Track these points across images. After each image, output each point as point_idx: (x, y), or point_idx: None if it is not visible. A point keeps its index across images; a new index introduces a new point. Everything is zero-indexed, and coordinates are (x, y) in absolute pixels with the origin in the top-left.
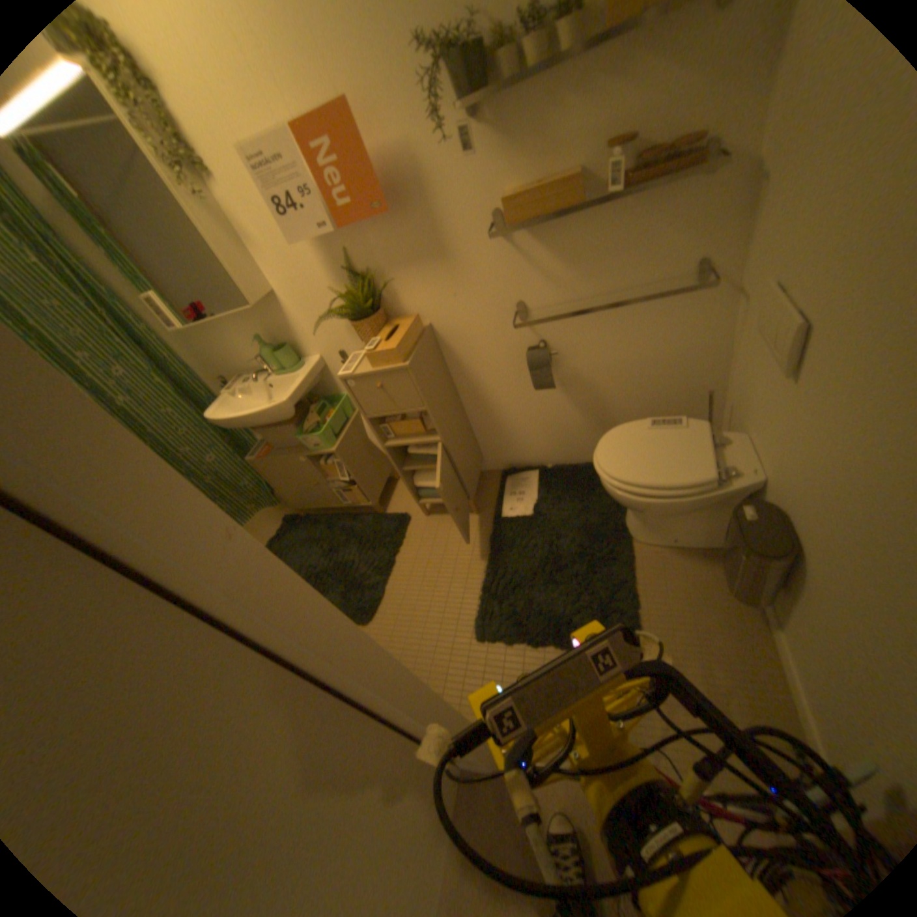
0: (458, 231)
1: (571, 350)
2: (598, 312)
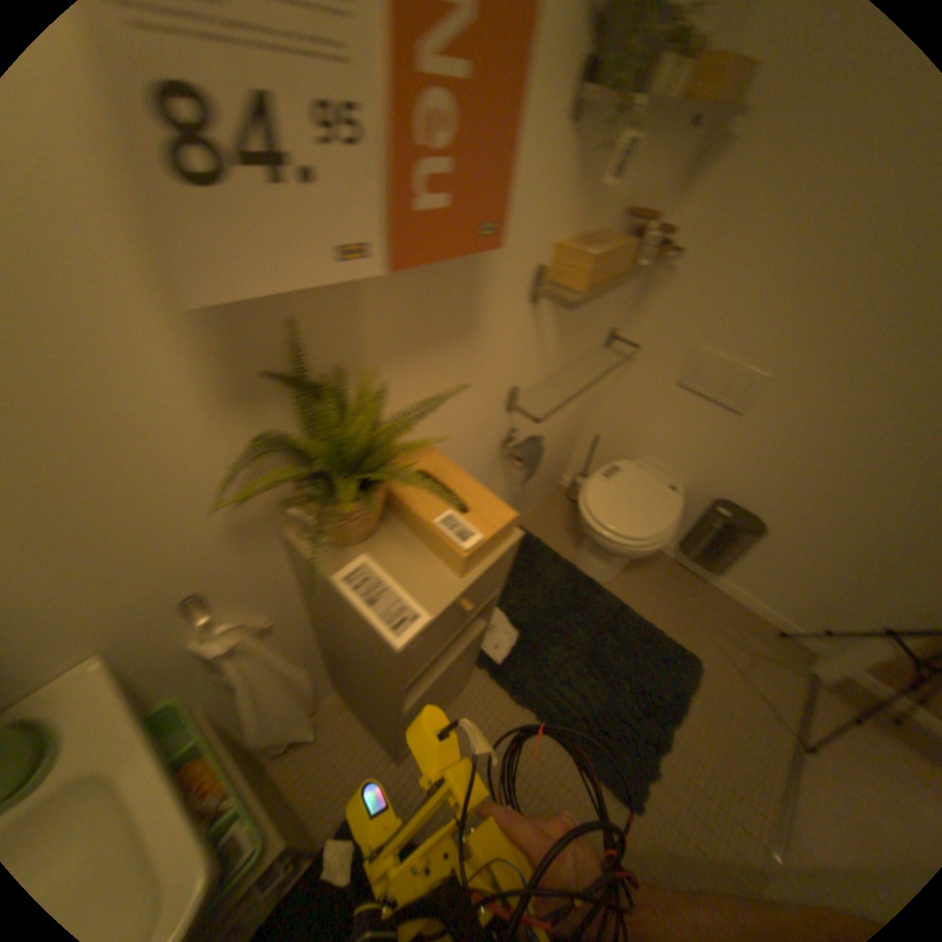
0: (501, 290)
1: (528, 431)
2: (558, 385)
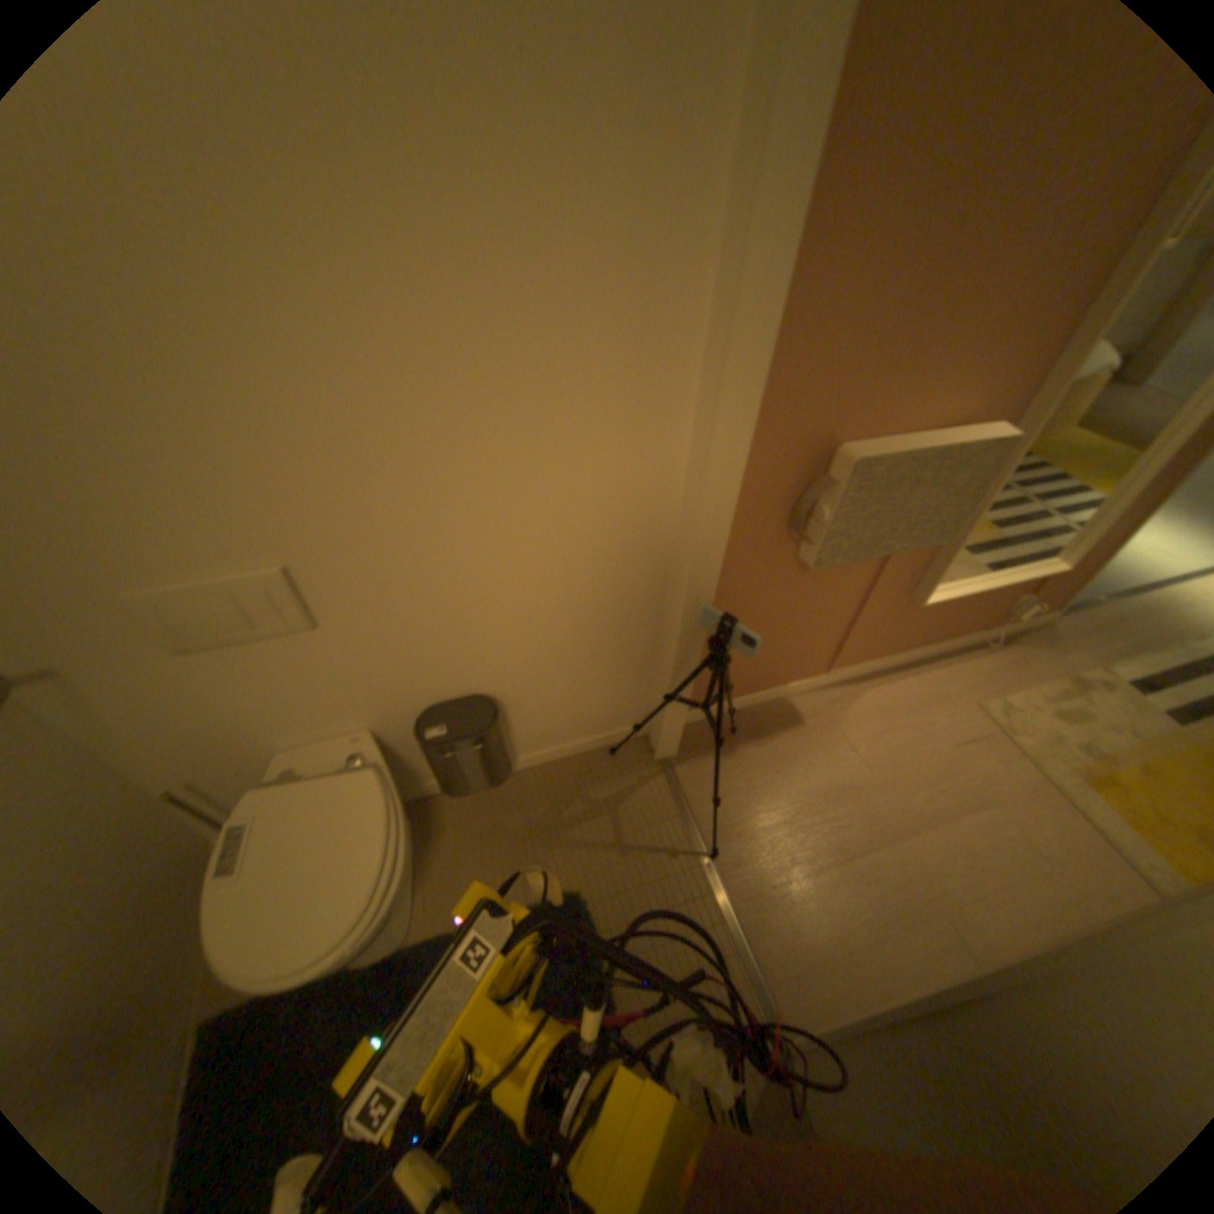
0: None
1: None
2: None
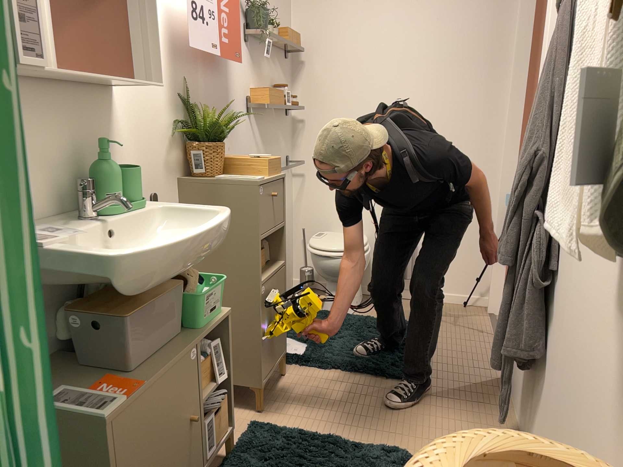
0: (236, 101)
1: None
2: None
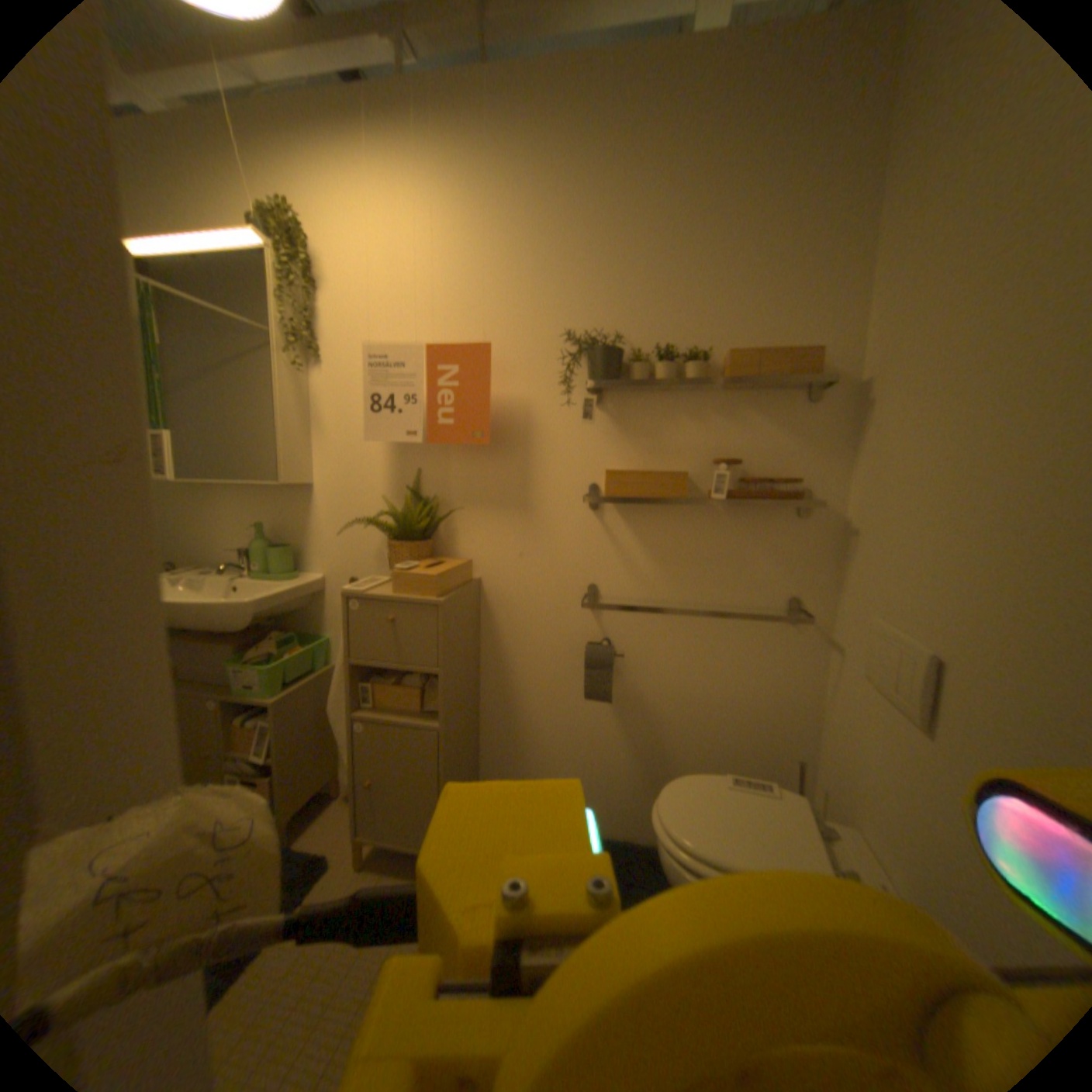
0: (550, 489)
1: (639, 658)
2: (678, 620)
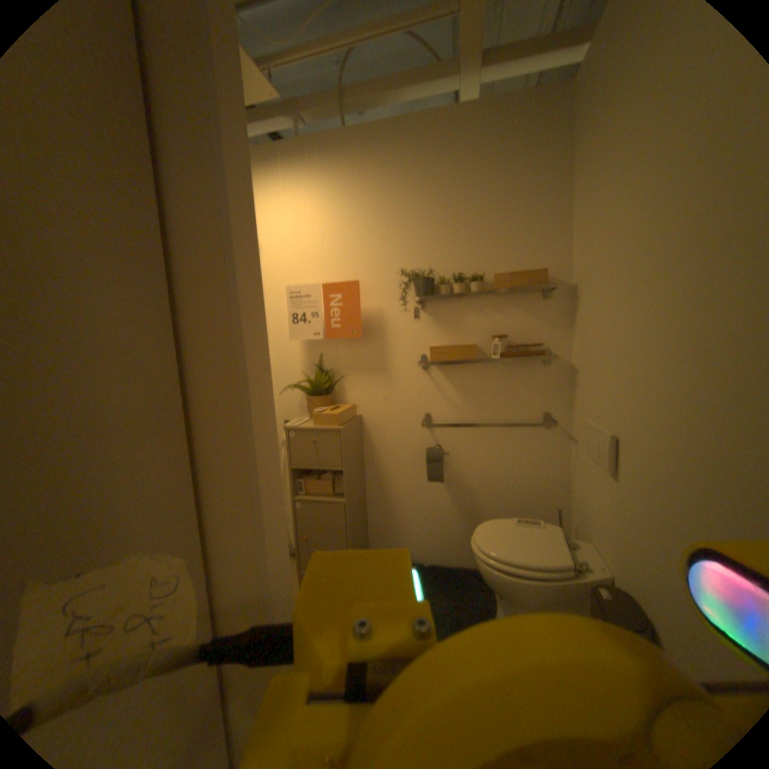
0: (398, 359)
1: (459, 455)
2: (480, 430)
